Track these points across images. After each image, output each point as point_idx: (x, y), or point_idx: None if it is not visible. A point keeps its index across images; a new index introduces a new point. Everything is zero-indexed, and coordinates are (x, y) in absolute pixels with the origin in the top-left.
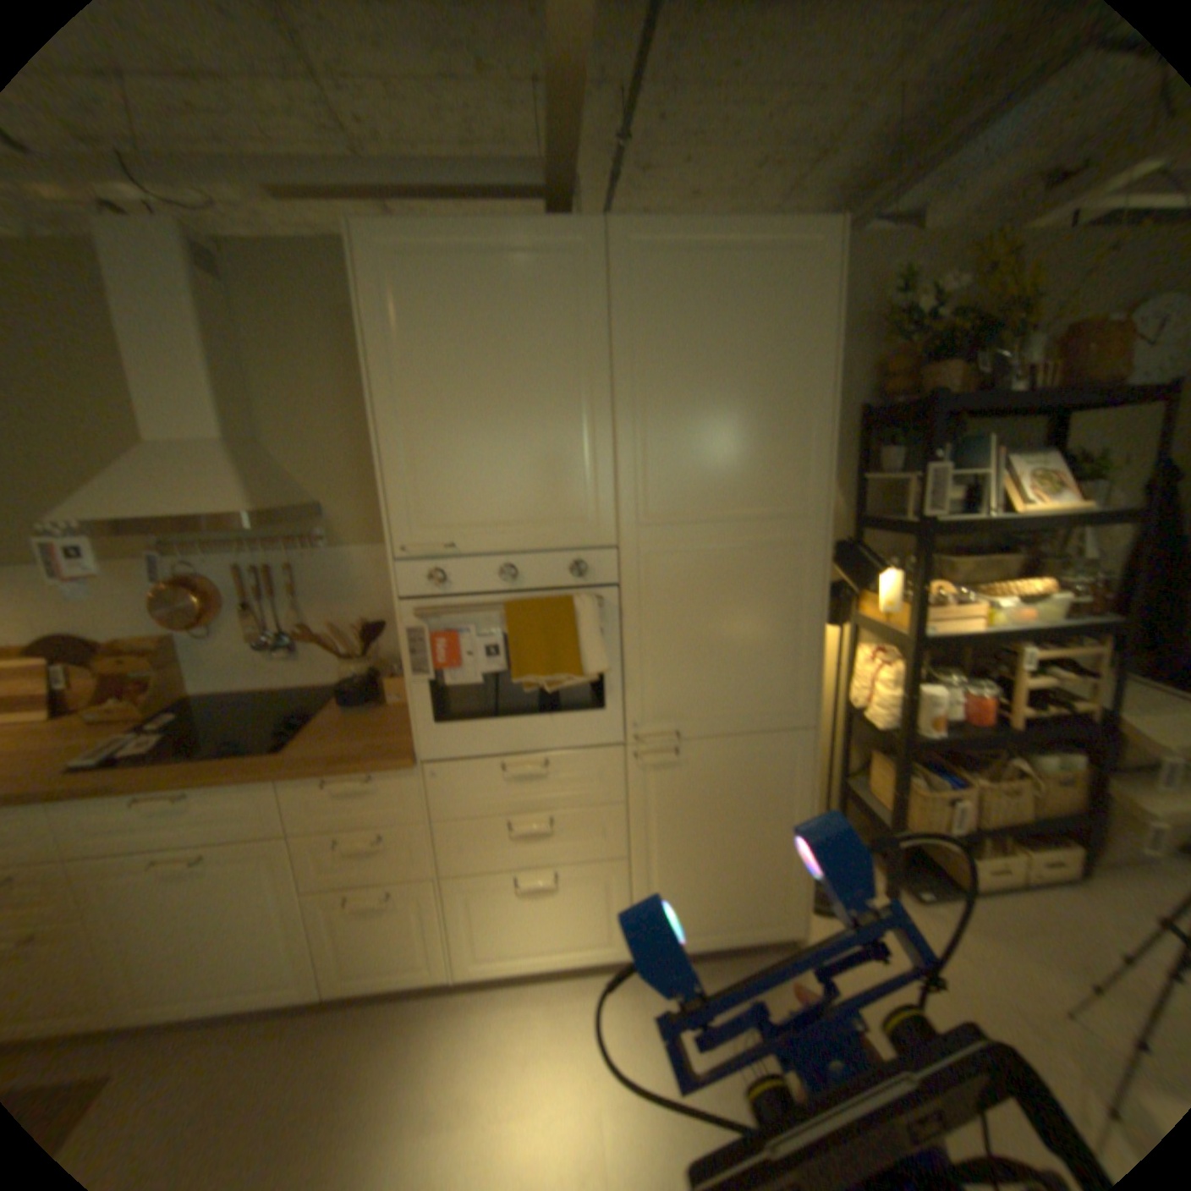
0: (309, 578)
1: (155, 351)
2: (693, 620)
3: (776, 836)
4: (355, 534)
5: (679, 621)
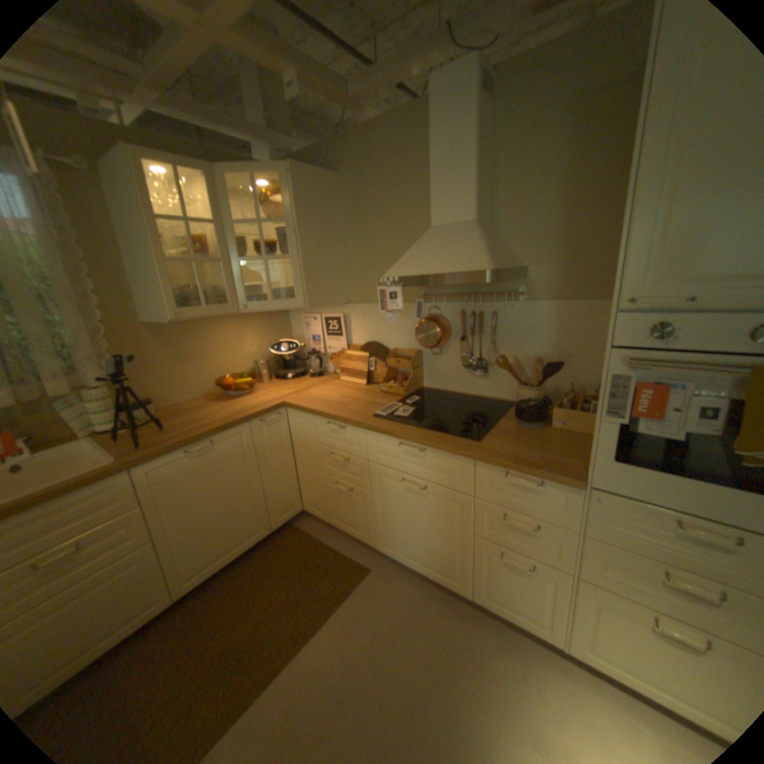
0: (506, 320)
1: (446, 158)
2: None
3: None
4: (548, 289)
5: None
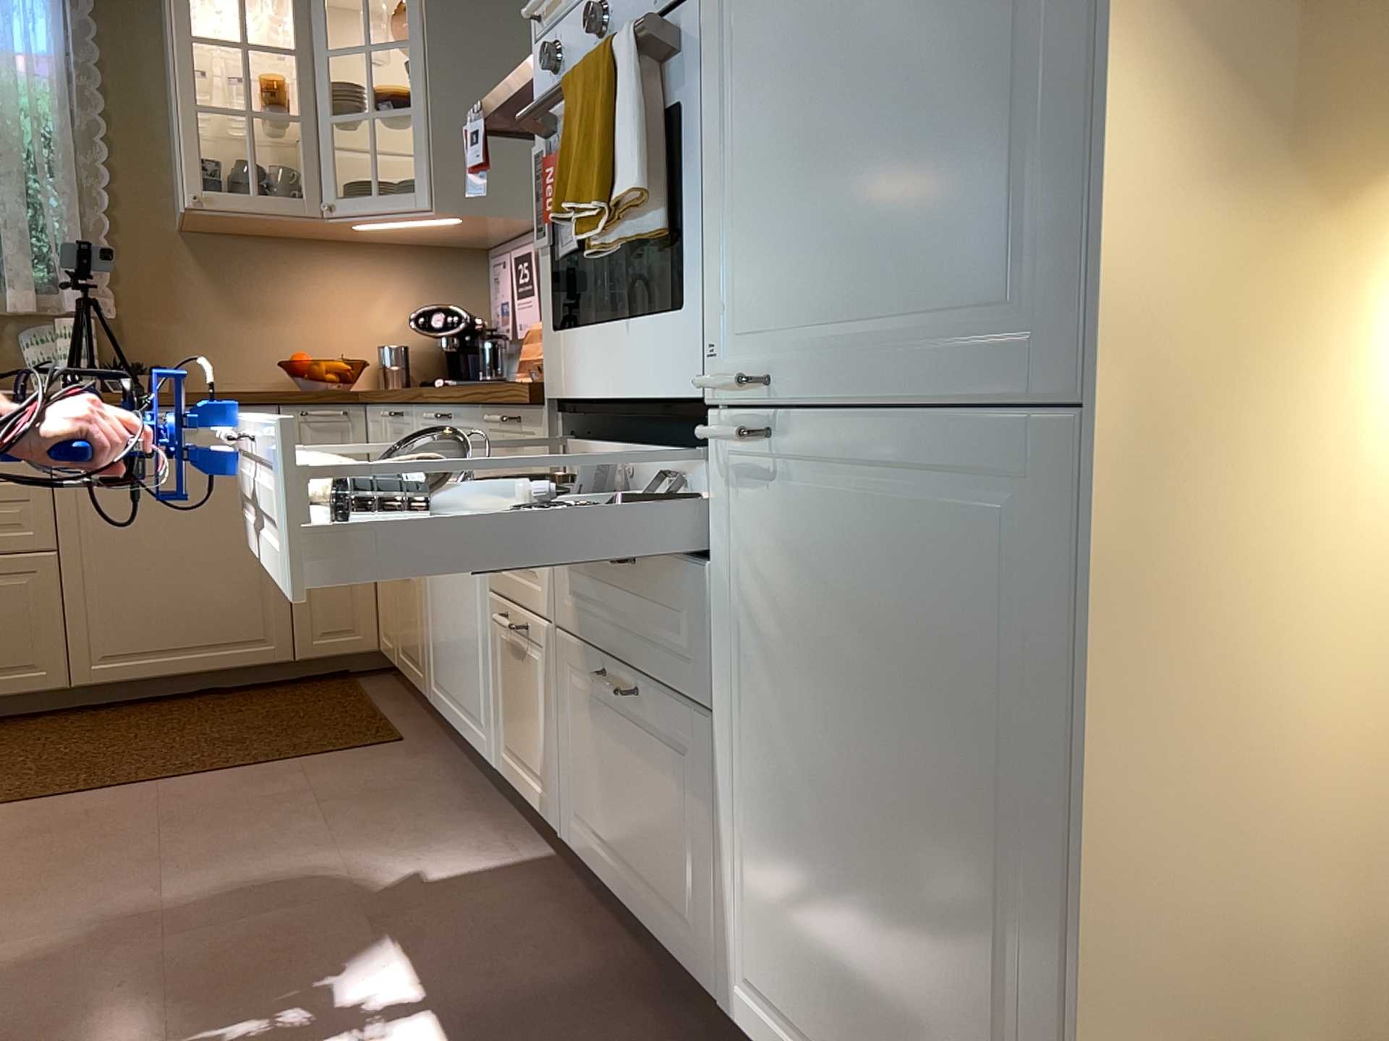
0: None
1: None
2: (811, 26)
3: (992, 849)
4: None
5: (788, 38)
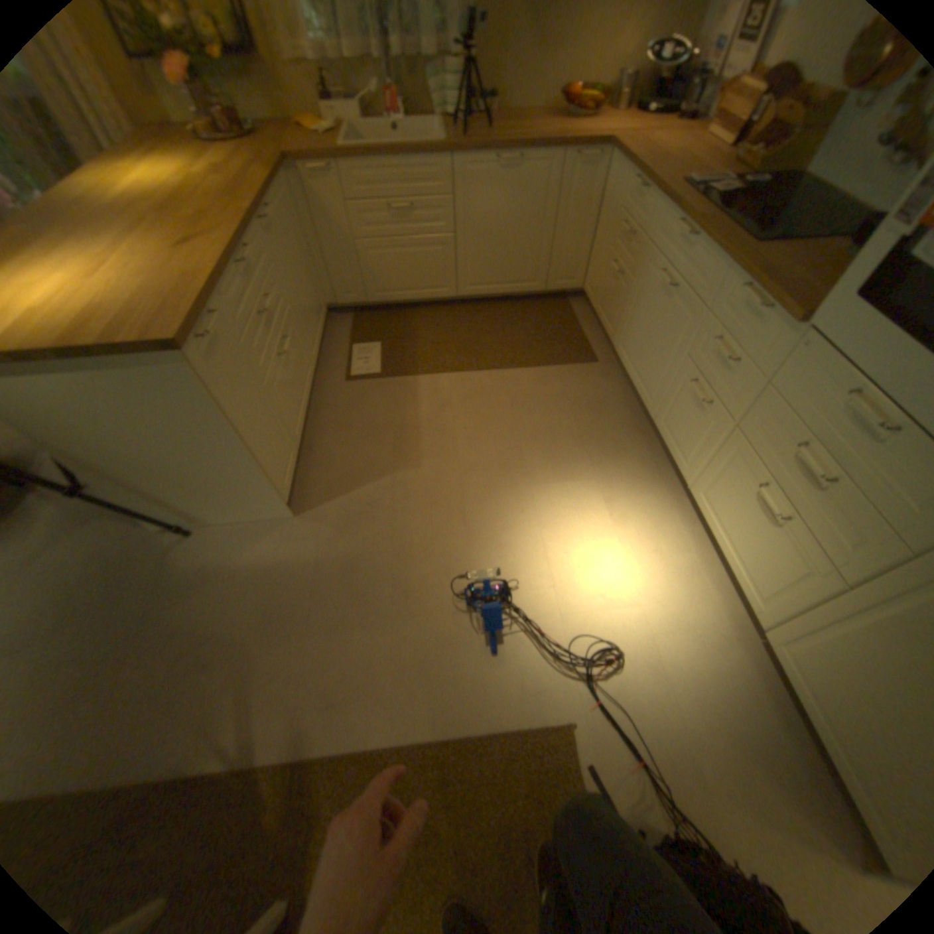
0: None
1: None
2: None
3: None
4: None
5: None
